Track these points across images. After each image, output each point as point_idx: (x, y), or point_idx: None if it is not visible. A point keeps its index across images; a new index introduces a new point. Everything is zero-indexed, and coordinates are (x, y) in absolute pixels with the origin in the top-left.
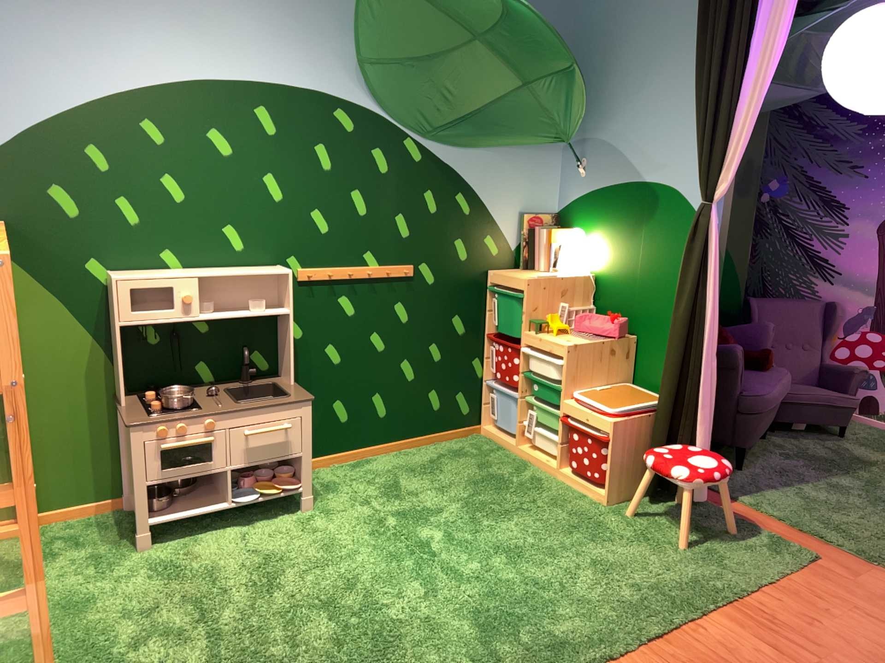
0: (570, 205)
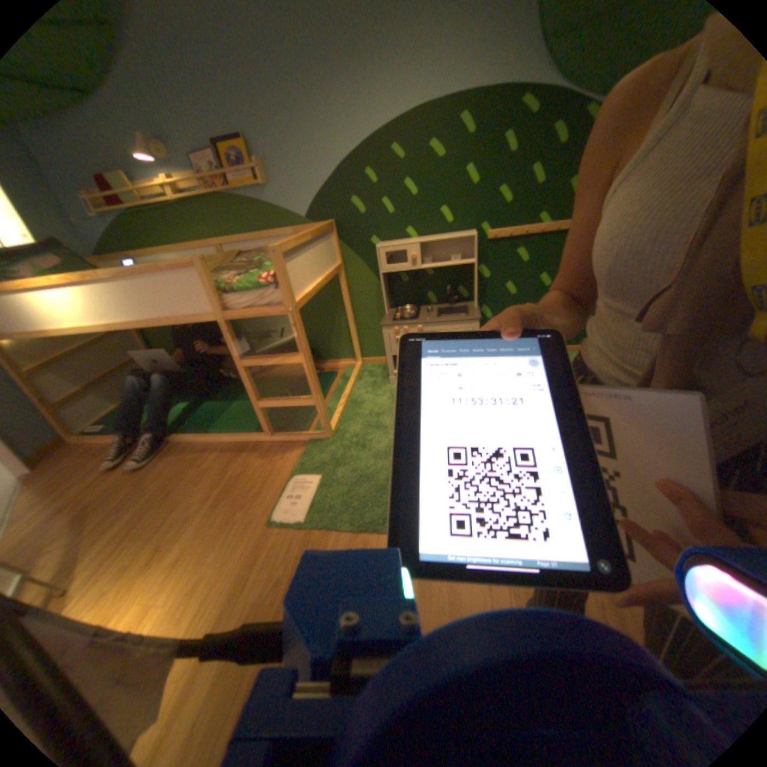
0: None
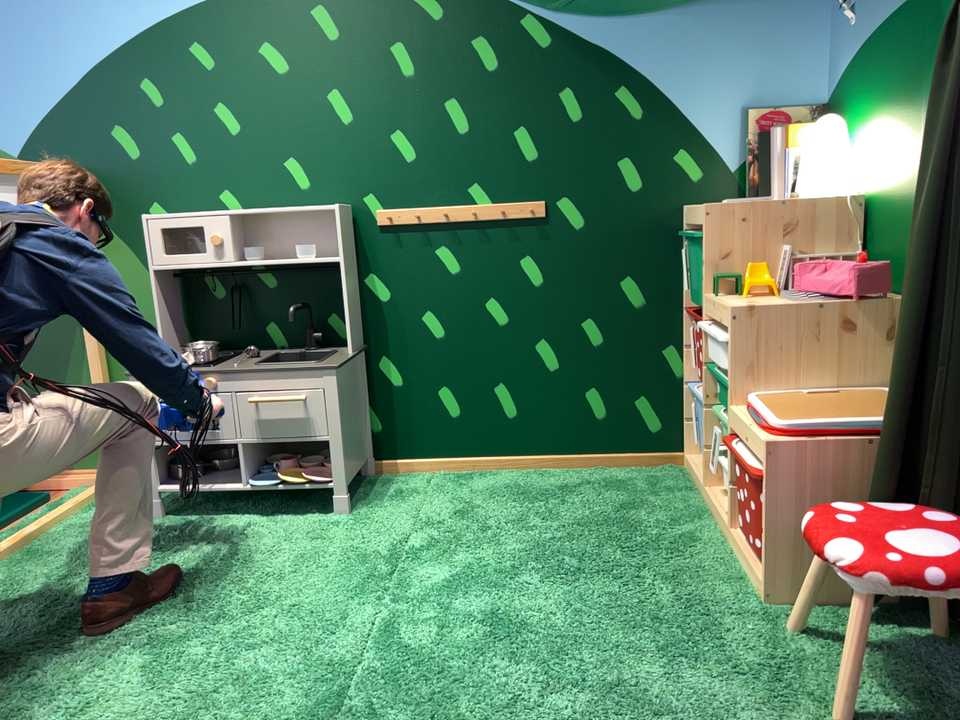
0: (841, 77)
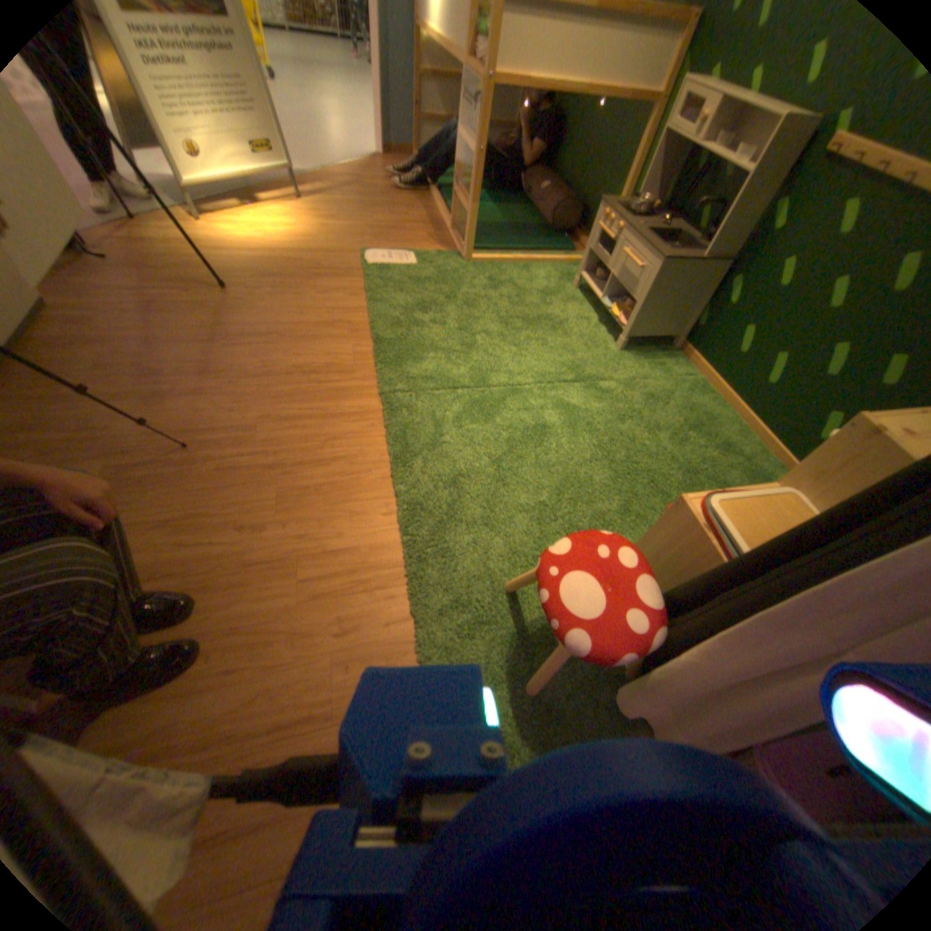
0: None
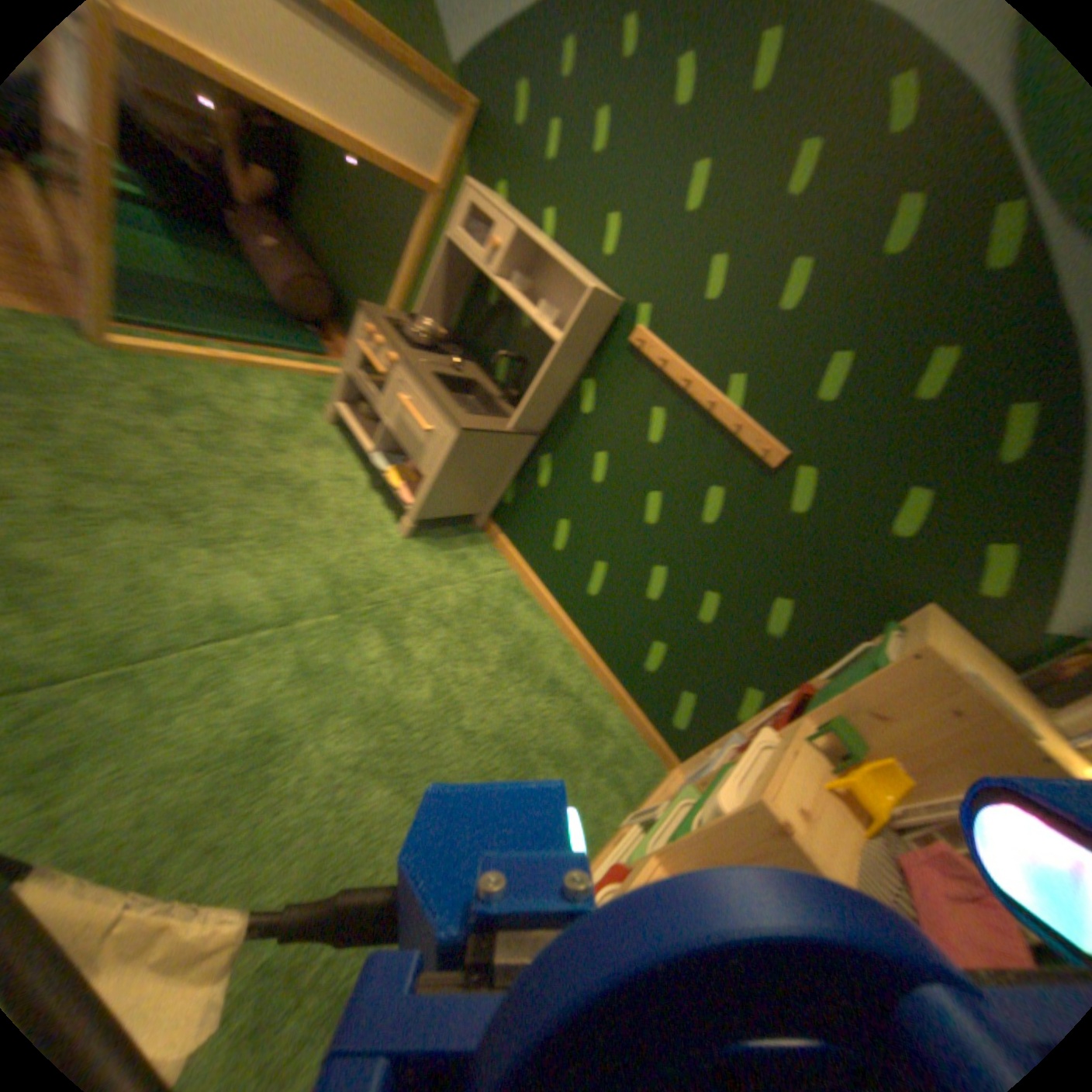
0: None
